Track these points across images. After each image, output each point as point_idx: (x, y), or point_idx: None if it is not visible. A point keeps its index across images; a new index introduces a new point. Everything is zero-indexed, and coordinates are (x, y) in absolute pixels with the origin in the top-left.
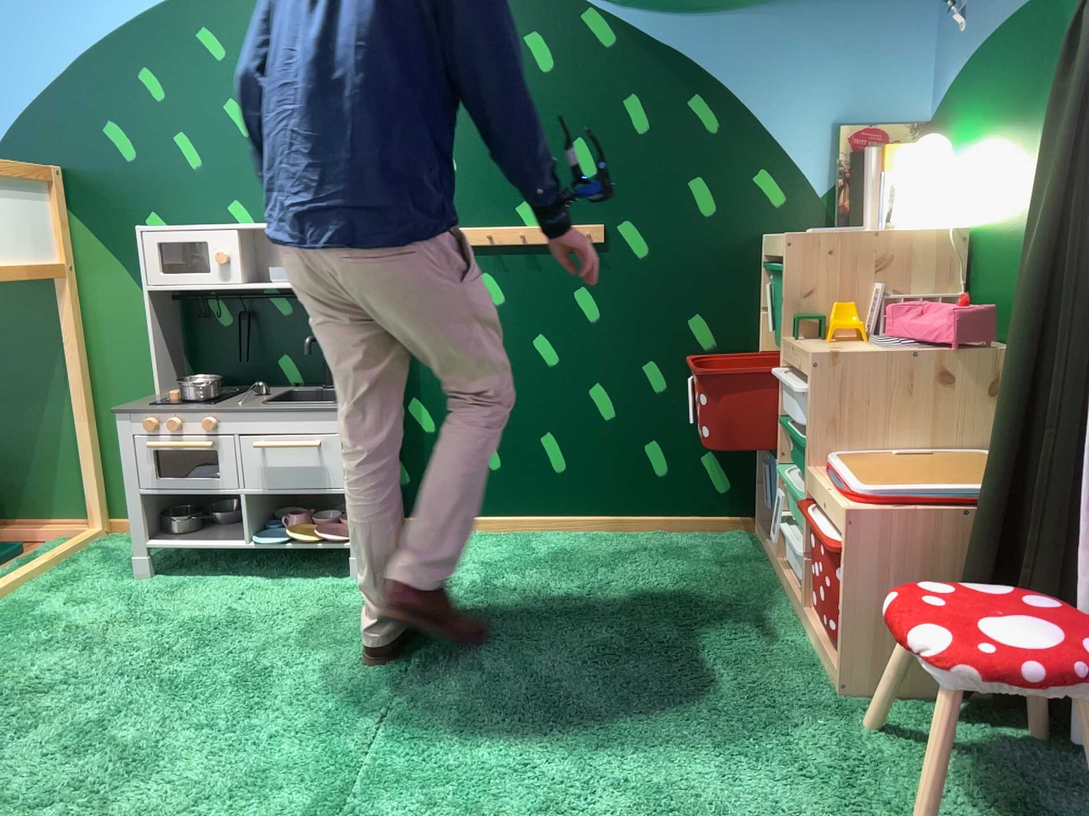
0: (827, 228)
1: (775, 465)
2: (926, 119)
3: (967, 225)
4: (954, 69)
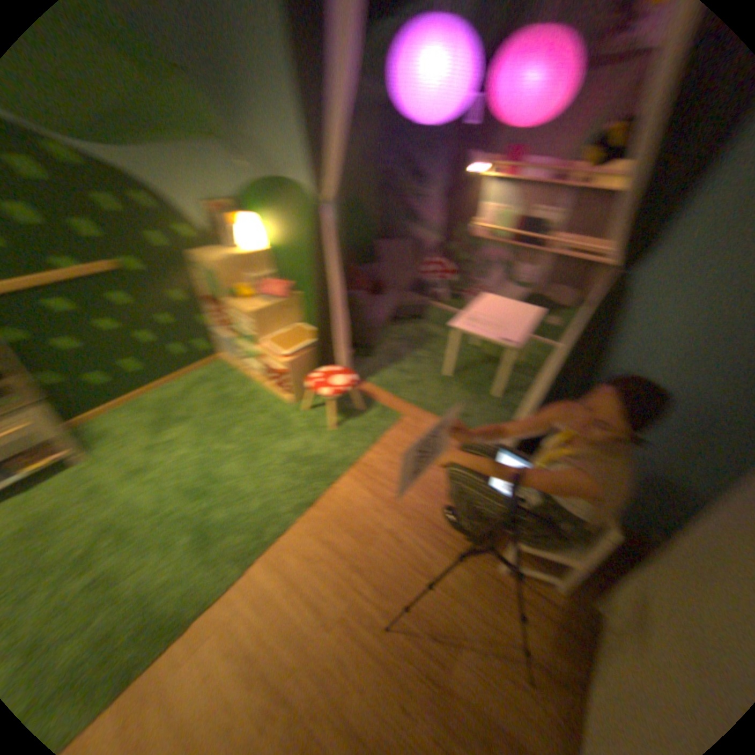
0: (207, 244)
1: (228, 342)
2: (229, 196)
3: (262, 246)
4: (239, 182)
